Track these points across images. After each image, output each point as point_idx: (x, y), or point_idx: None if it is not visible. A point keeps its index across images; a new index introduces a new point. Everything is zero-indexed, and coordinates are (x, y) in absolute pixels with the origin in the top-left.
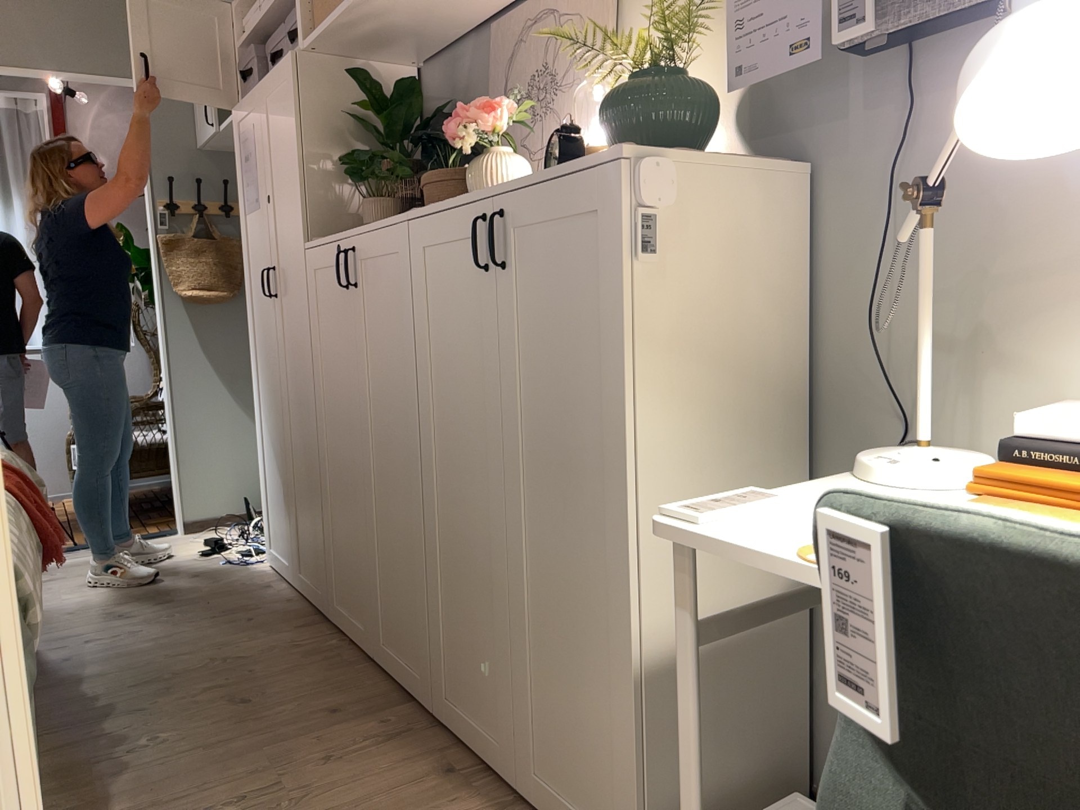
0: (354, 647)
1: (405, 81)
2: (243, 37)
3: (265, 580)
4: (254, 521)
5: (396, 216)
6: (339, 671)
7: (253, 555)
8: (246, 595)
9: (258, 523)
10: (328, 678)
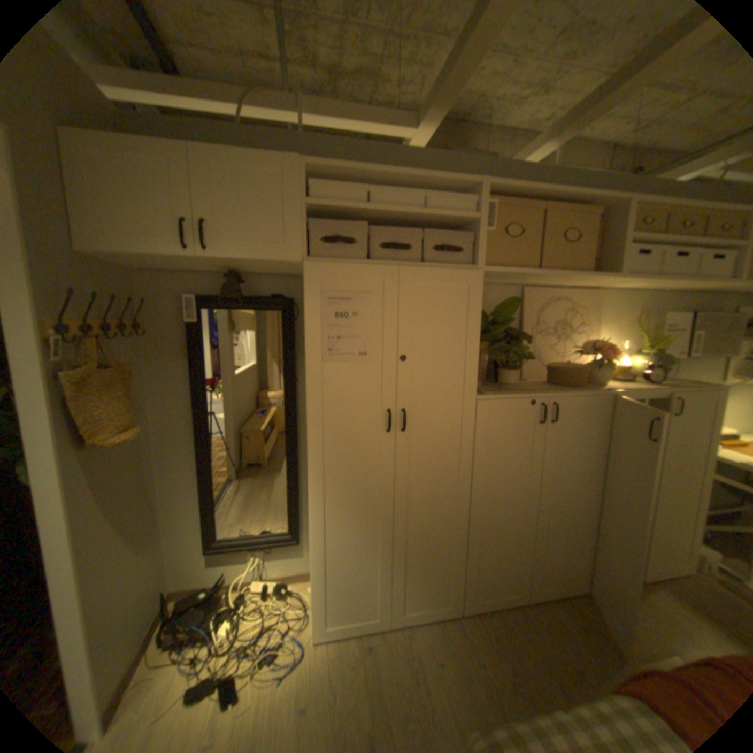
0: (503, 611)
1: (503, 304)
2: (335, 204)
3: (352, 651)
4: (199, 639)
5: (598, 391)
6: (533, 622)
7: (270, 656)
8: (381, 666)
9: (205, 638)
10: (543, 629)
